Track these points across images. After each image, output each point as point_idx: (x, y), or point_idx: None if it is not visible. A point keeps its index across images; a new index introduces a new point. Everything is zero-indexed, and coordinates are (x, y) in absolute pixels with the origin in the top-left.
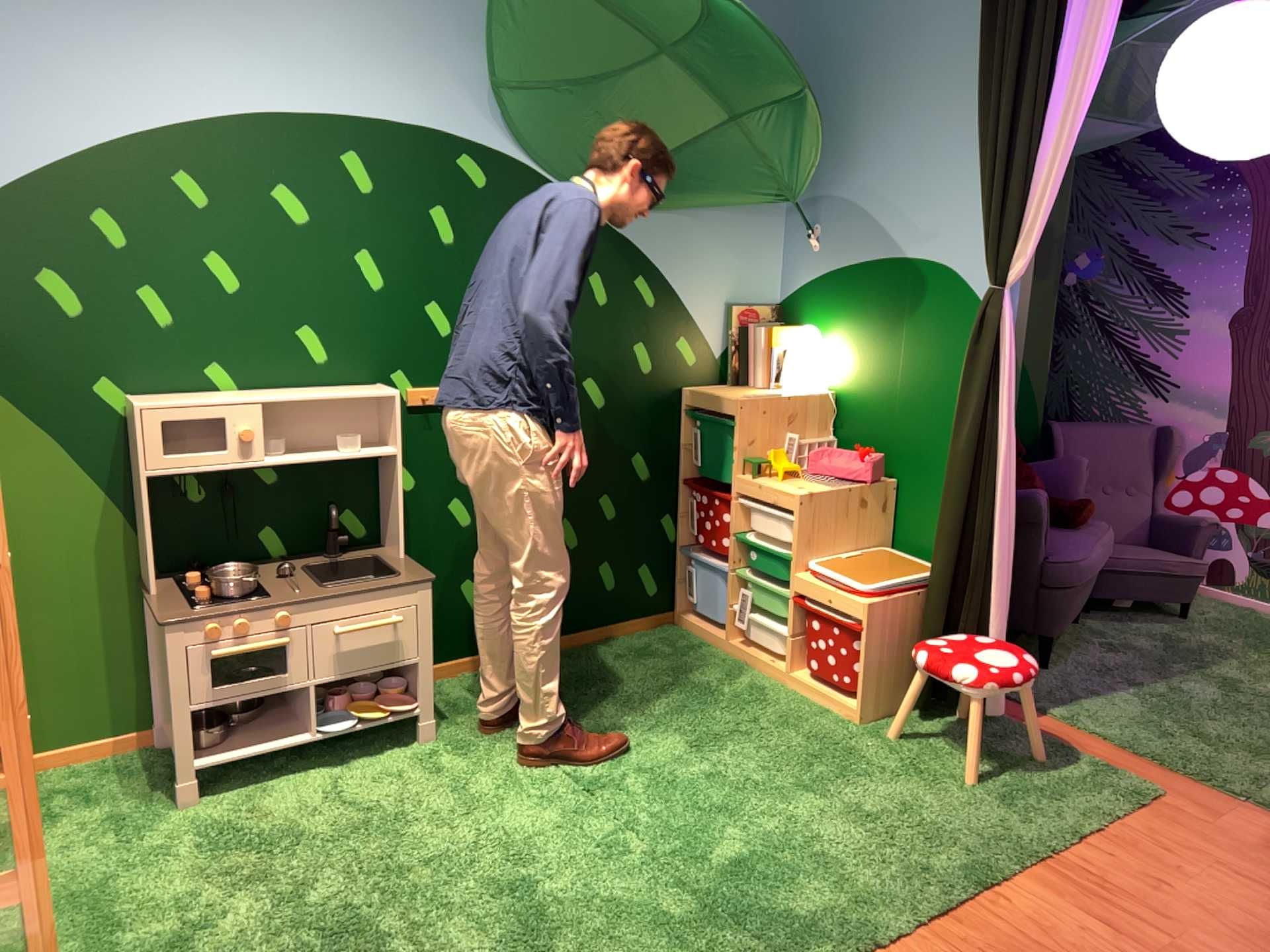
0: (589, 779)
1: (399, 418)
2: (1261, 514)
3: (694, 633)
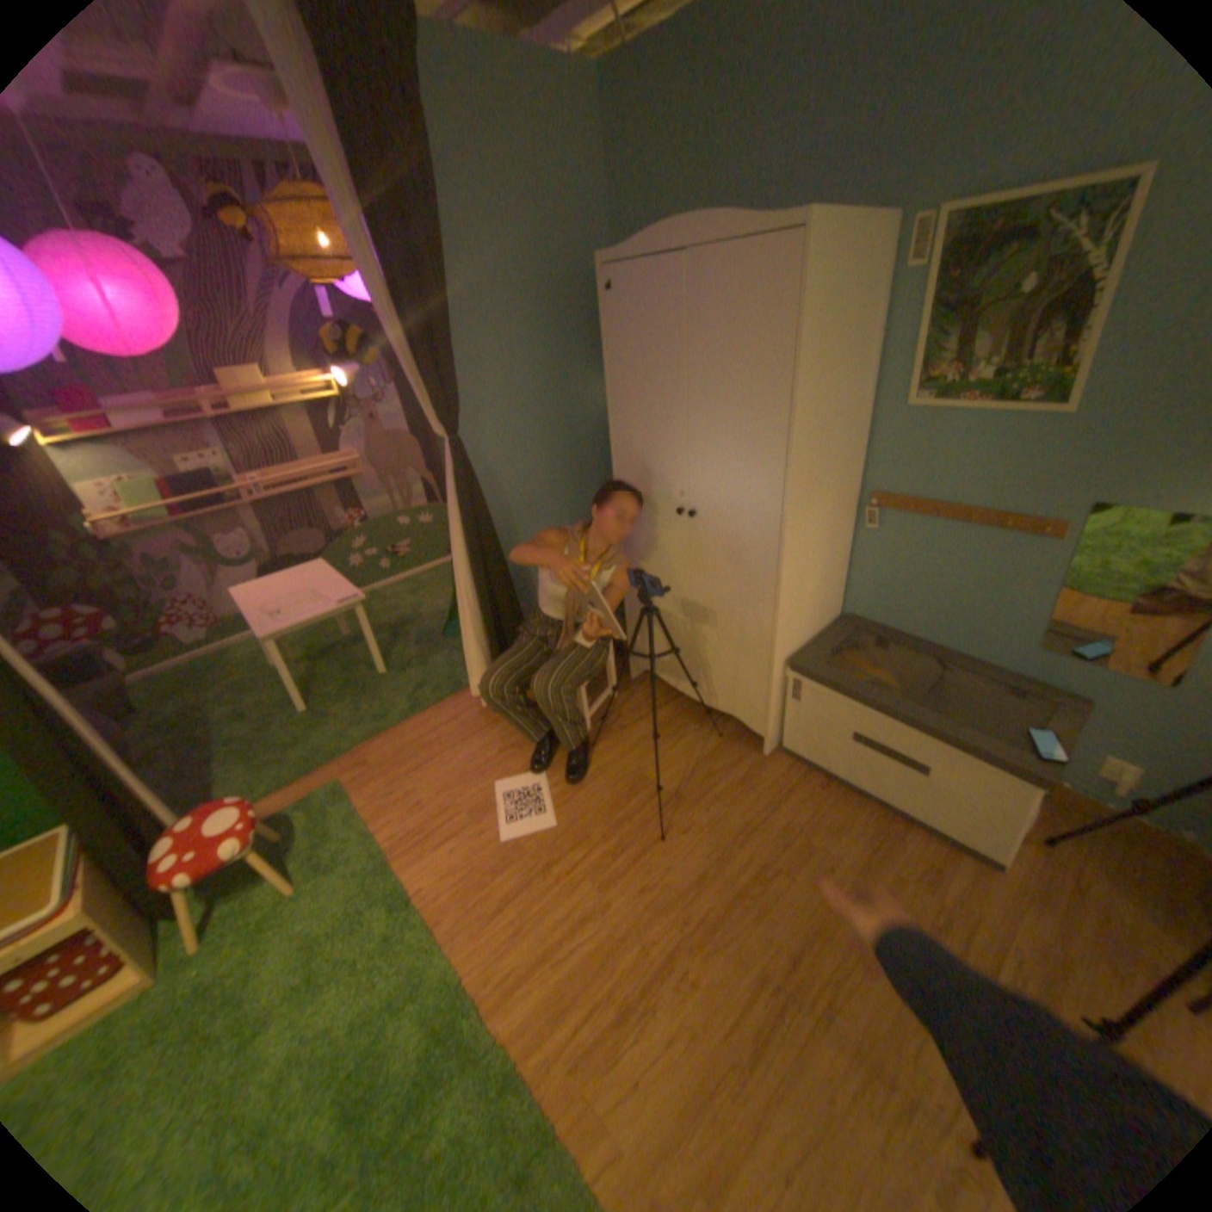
0: None
1: None
2: (105, 622)
3: None
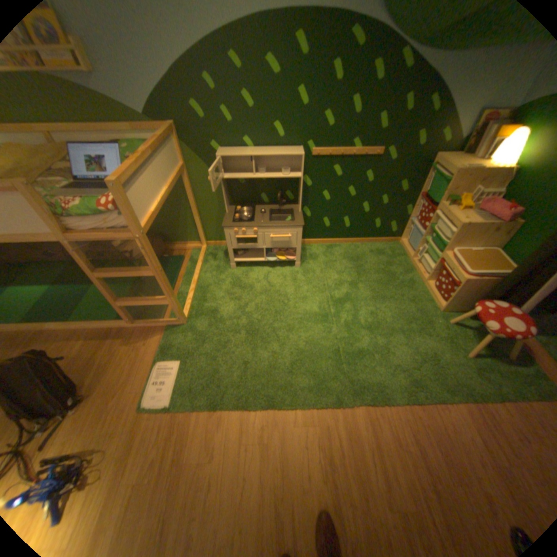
0: (334, 299)
1: (308, 161)
2: None
3: (403, 249)
